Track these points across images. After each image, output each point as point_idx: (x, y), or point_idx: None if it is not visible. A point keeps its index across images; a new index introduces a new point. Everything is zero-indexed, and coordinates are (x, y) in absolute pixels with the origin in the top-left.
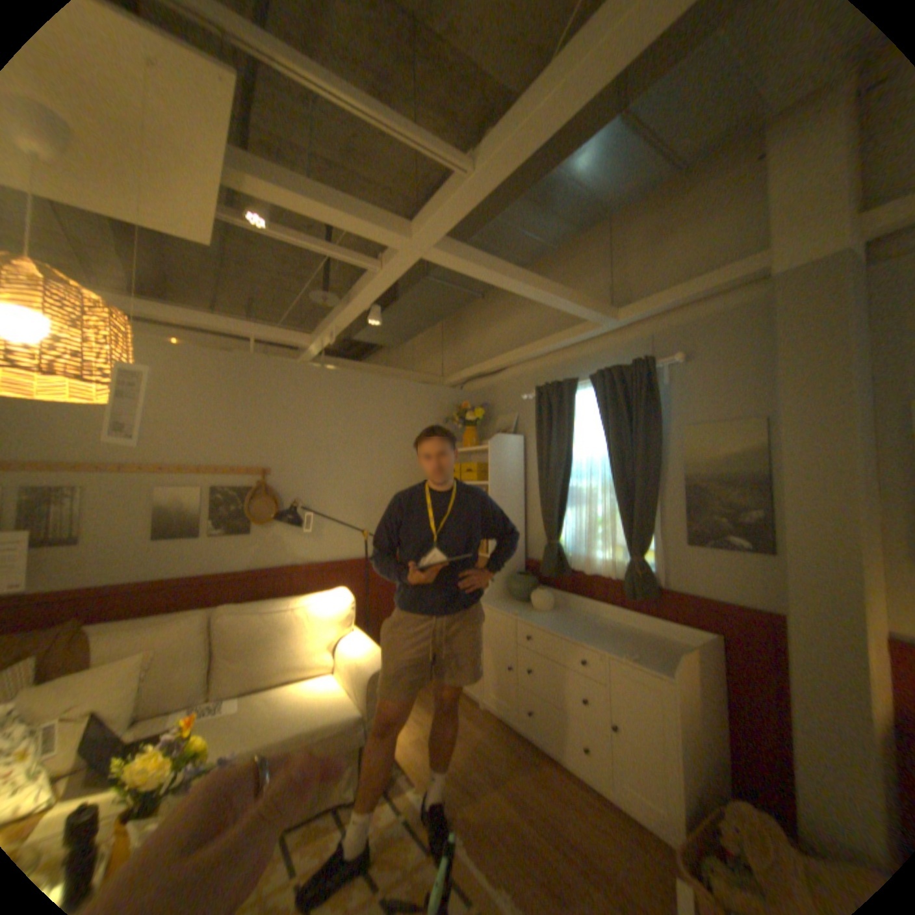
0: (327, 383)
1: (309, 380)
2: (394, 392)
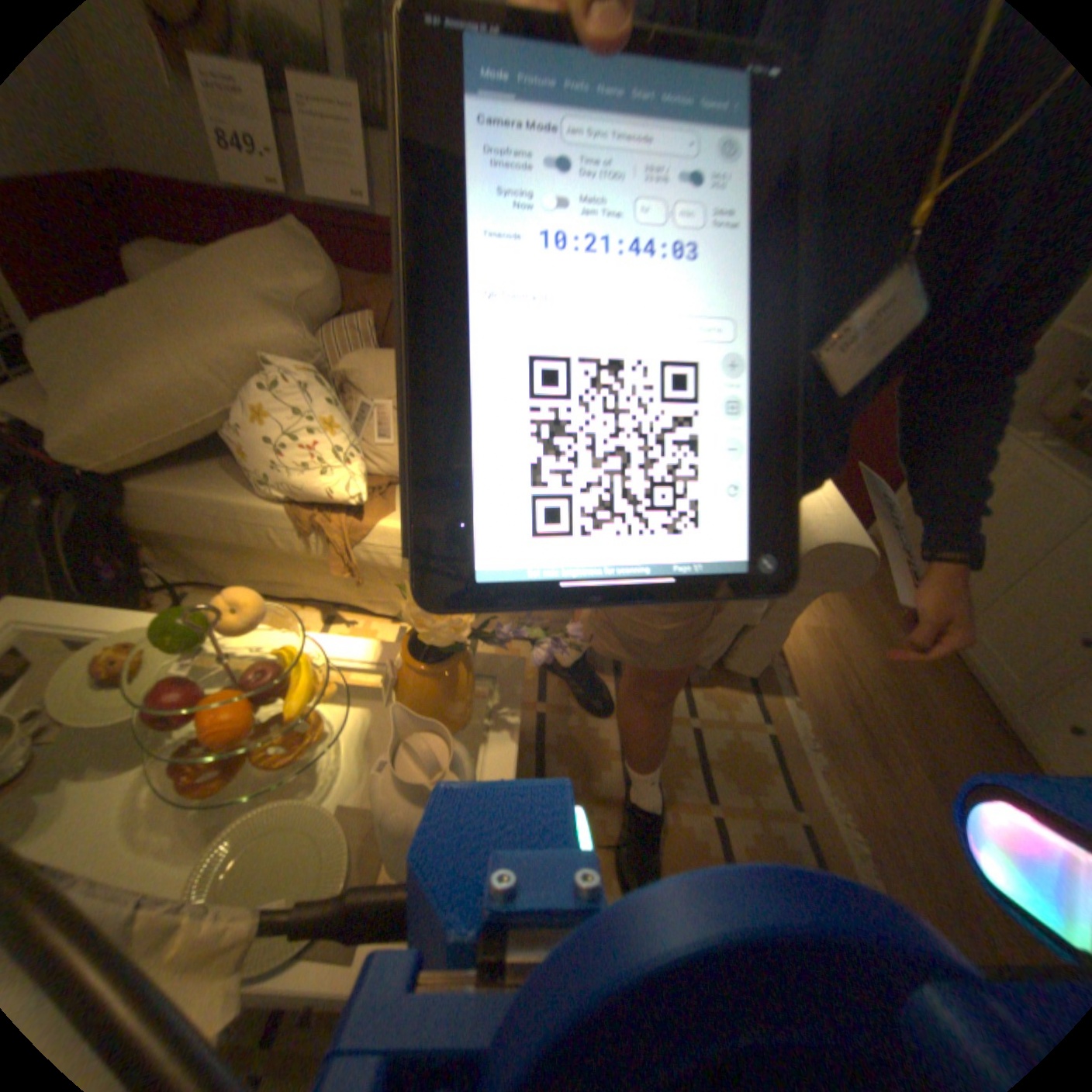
0: None
1: None
2: None
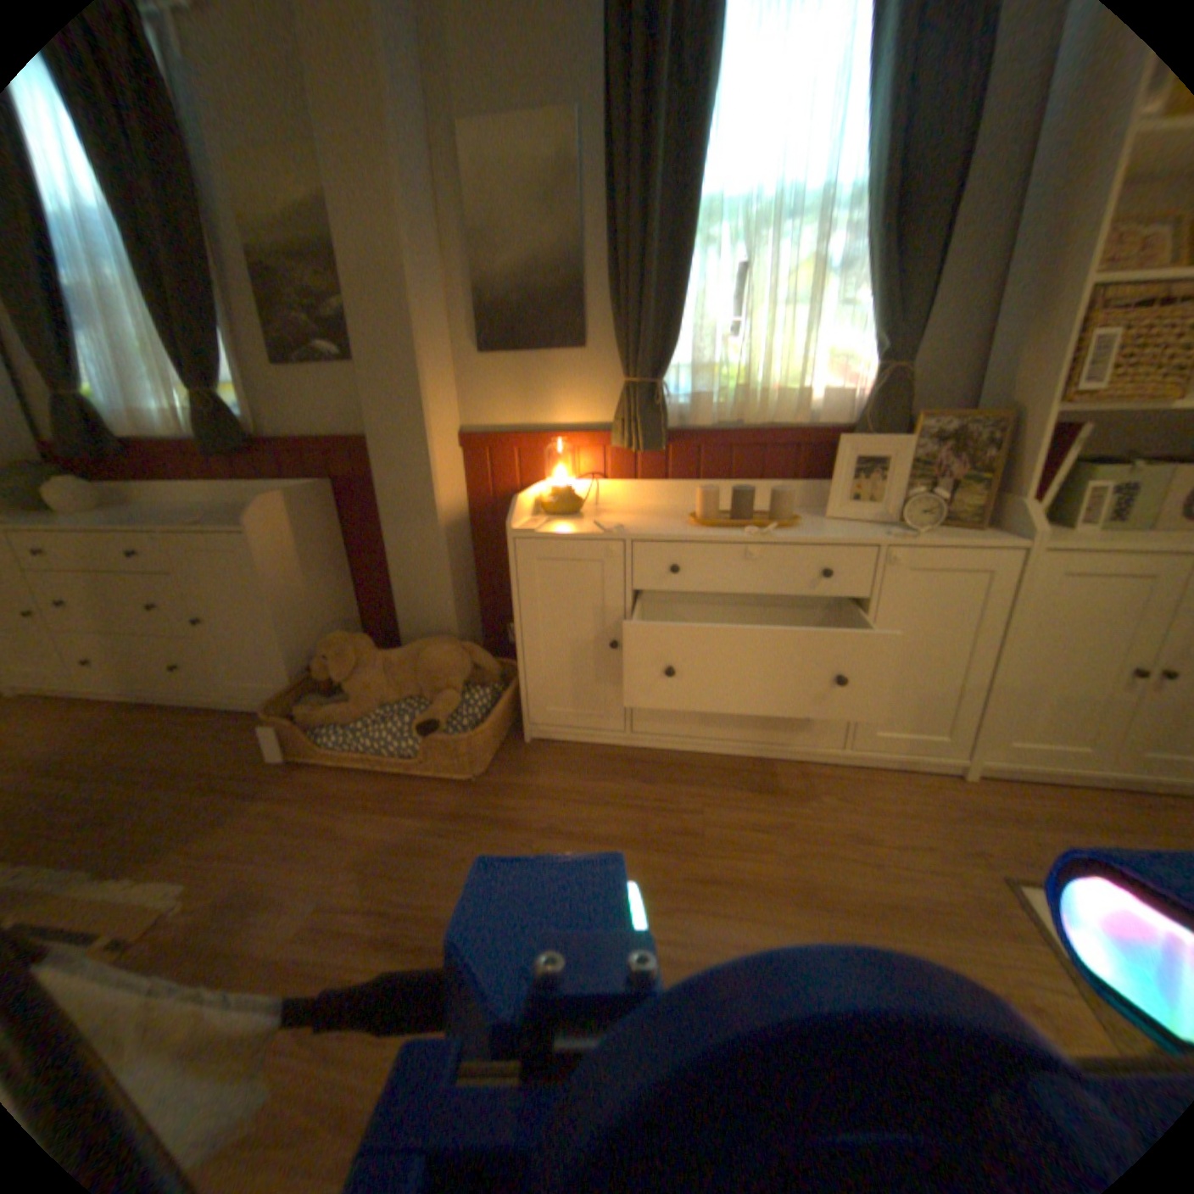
0: None
1: None
2: None
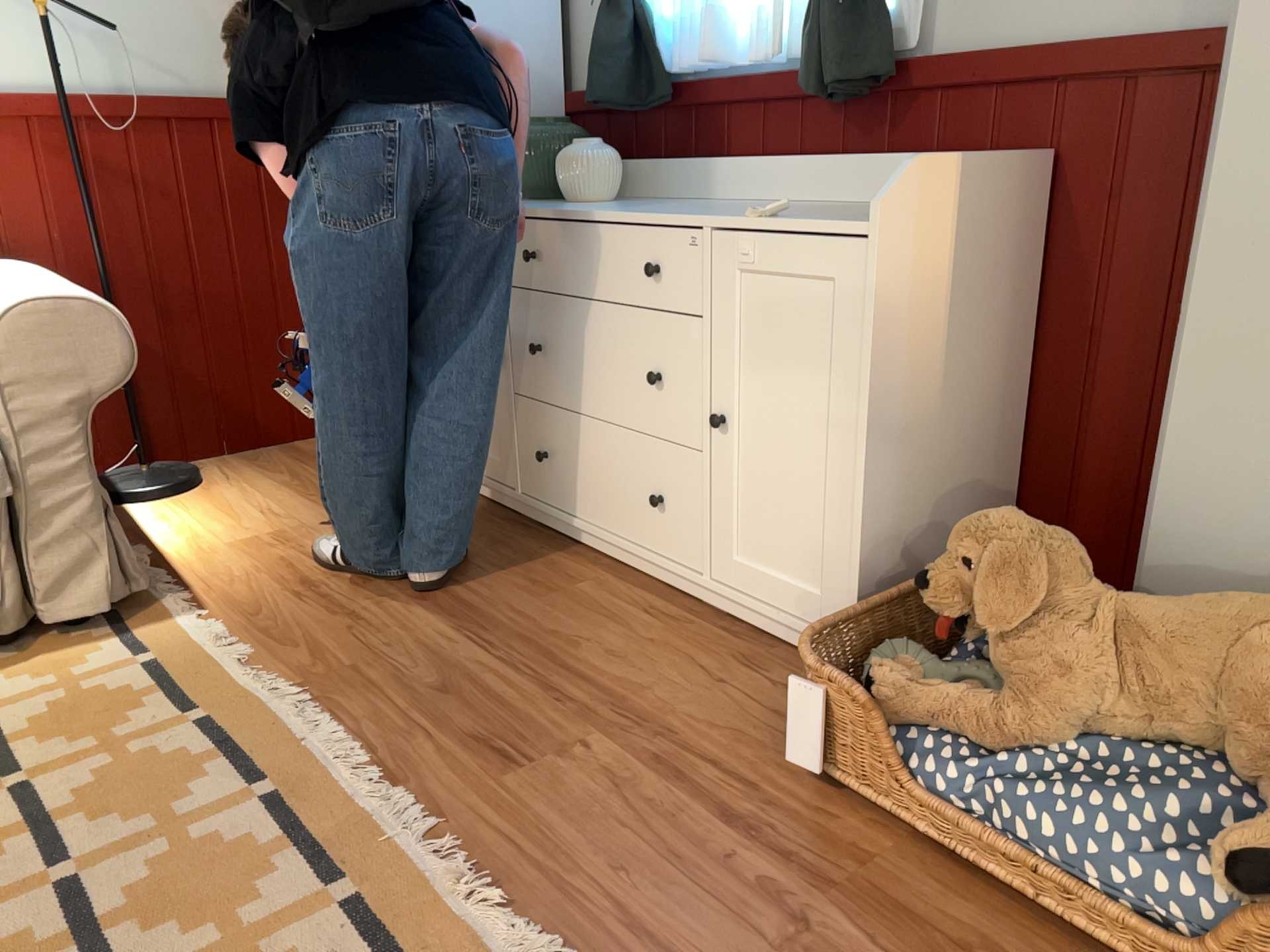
0: None
1: None
2: None
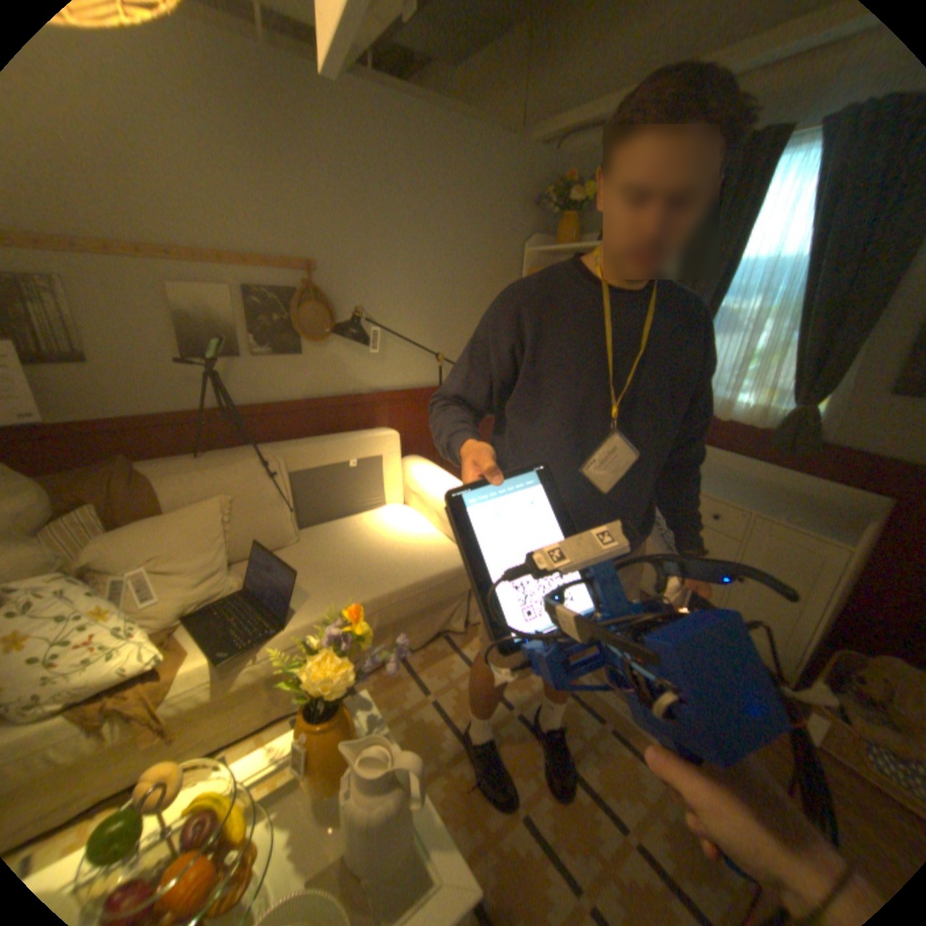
0: (383, 115)
1: (357, 106)
2: (474, 143)
